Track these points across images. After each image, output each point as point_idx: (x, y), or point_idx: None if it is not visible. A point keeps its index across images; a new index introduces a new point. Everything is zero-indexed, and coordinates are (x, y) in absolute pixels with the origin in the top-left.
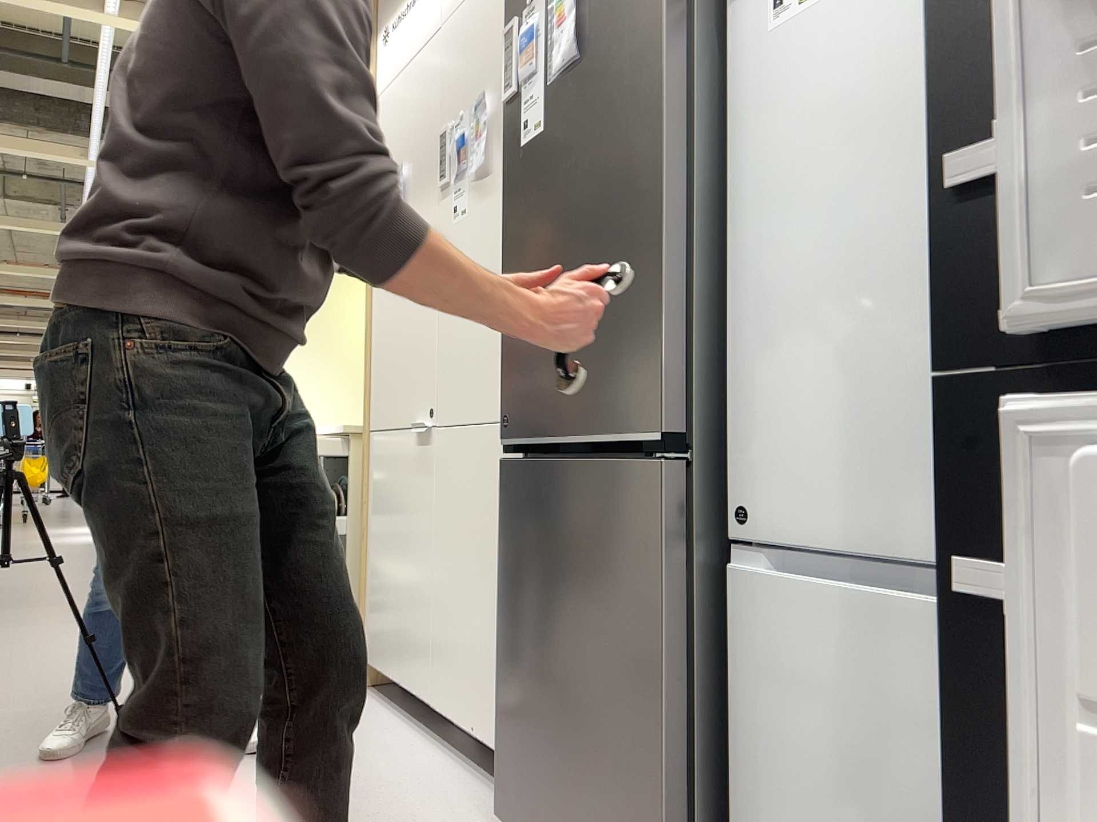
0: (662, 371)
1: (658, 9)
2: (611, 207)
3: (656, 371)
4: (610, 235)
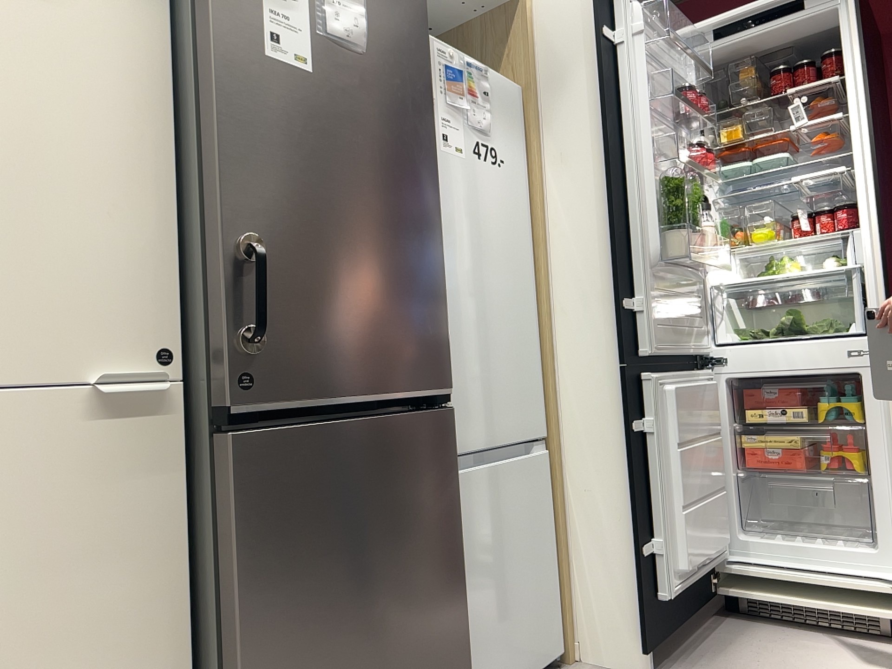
0: (446, 344)
1: (428, 89)
2: (400, 205)
3: (442, 343)
4: (401, 228)
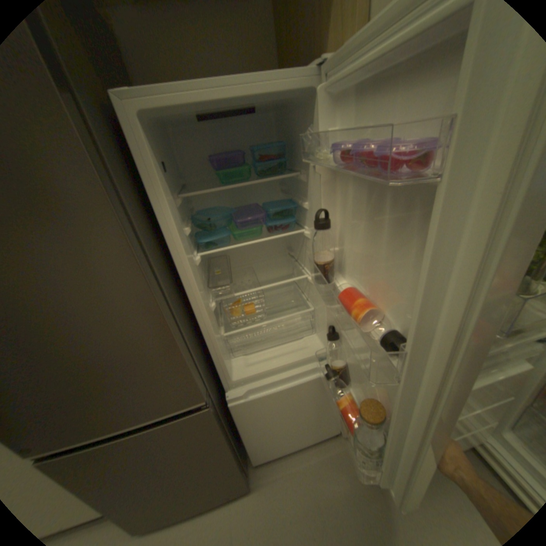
0: (191, 384)
1: (97, 202)
2: (102, 329)
3: (186, 386)
4: (111, 343)
